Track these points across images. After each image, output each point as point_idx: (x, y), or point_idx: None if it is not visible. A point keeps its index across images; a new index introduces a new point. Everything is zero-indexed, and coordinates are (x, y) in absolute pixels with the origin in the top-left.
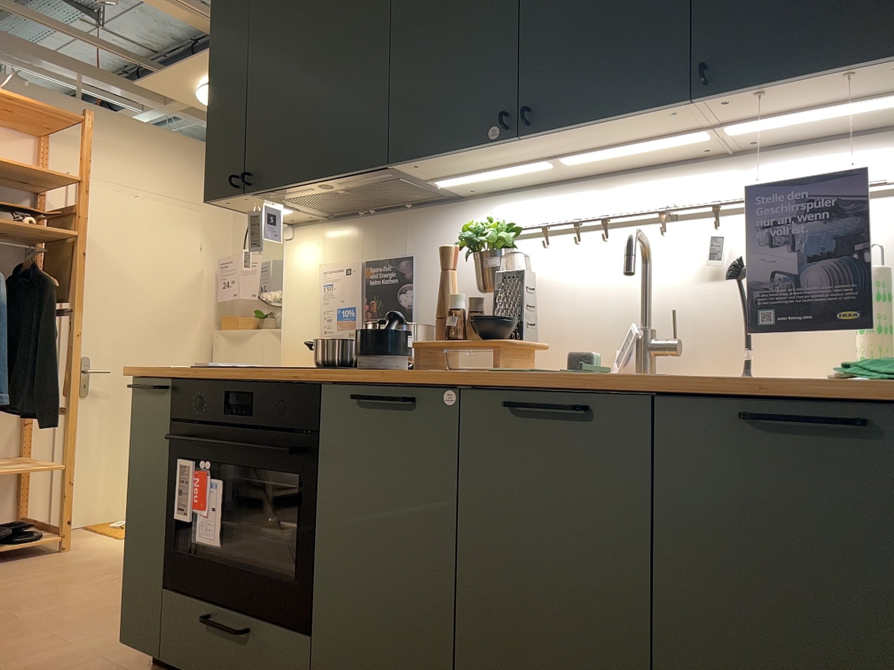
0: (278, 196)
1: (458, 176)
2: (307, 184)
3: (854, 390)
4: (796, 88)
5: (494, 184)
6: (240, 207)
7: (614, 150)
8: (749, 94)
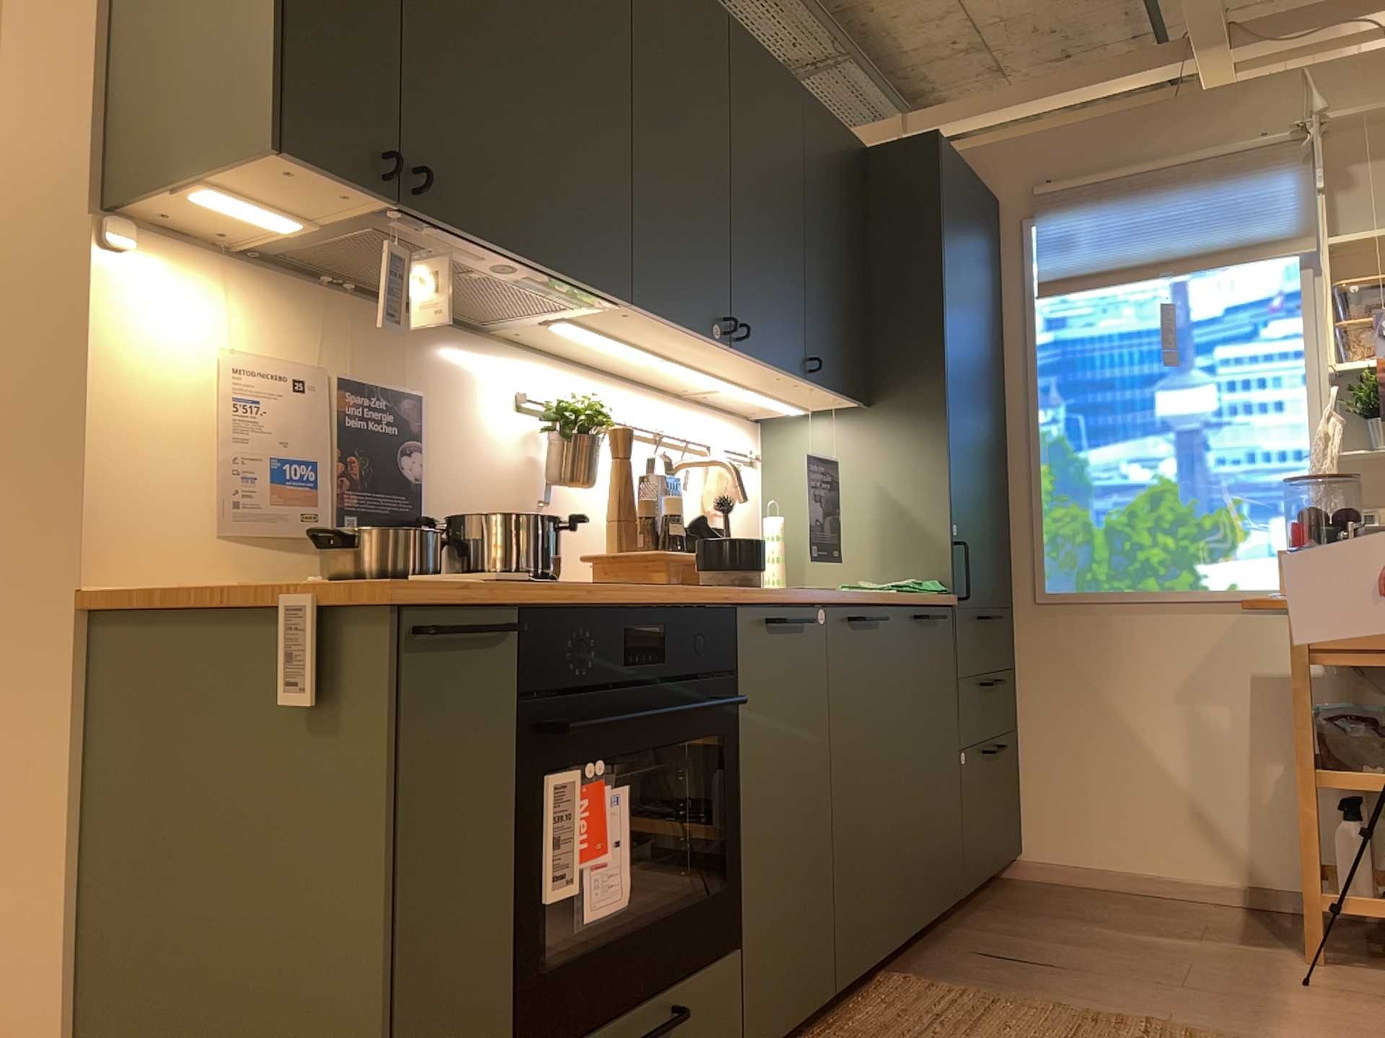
0: (419, 232)
1: (597, 330)
2: (507, 256)
3: (932, 599)
4: (822, 391)
5: (544, 338)
6: (260, 180)
7: (702, 372)
8: (815, 386)
